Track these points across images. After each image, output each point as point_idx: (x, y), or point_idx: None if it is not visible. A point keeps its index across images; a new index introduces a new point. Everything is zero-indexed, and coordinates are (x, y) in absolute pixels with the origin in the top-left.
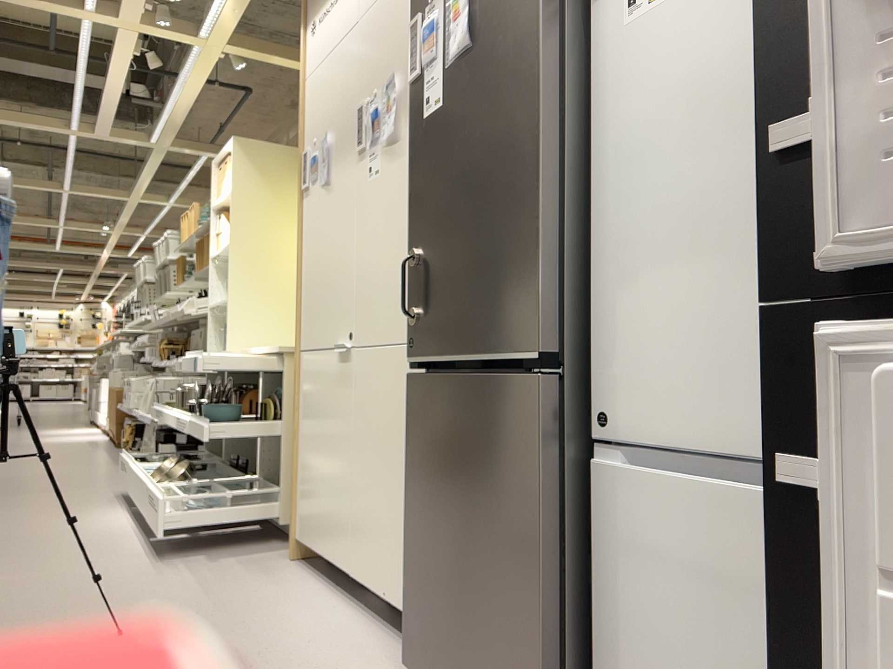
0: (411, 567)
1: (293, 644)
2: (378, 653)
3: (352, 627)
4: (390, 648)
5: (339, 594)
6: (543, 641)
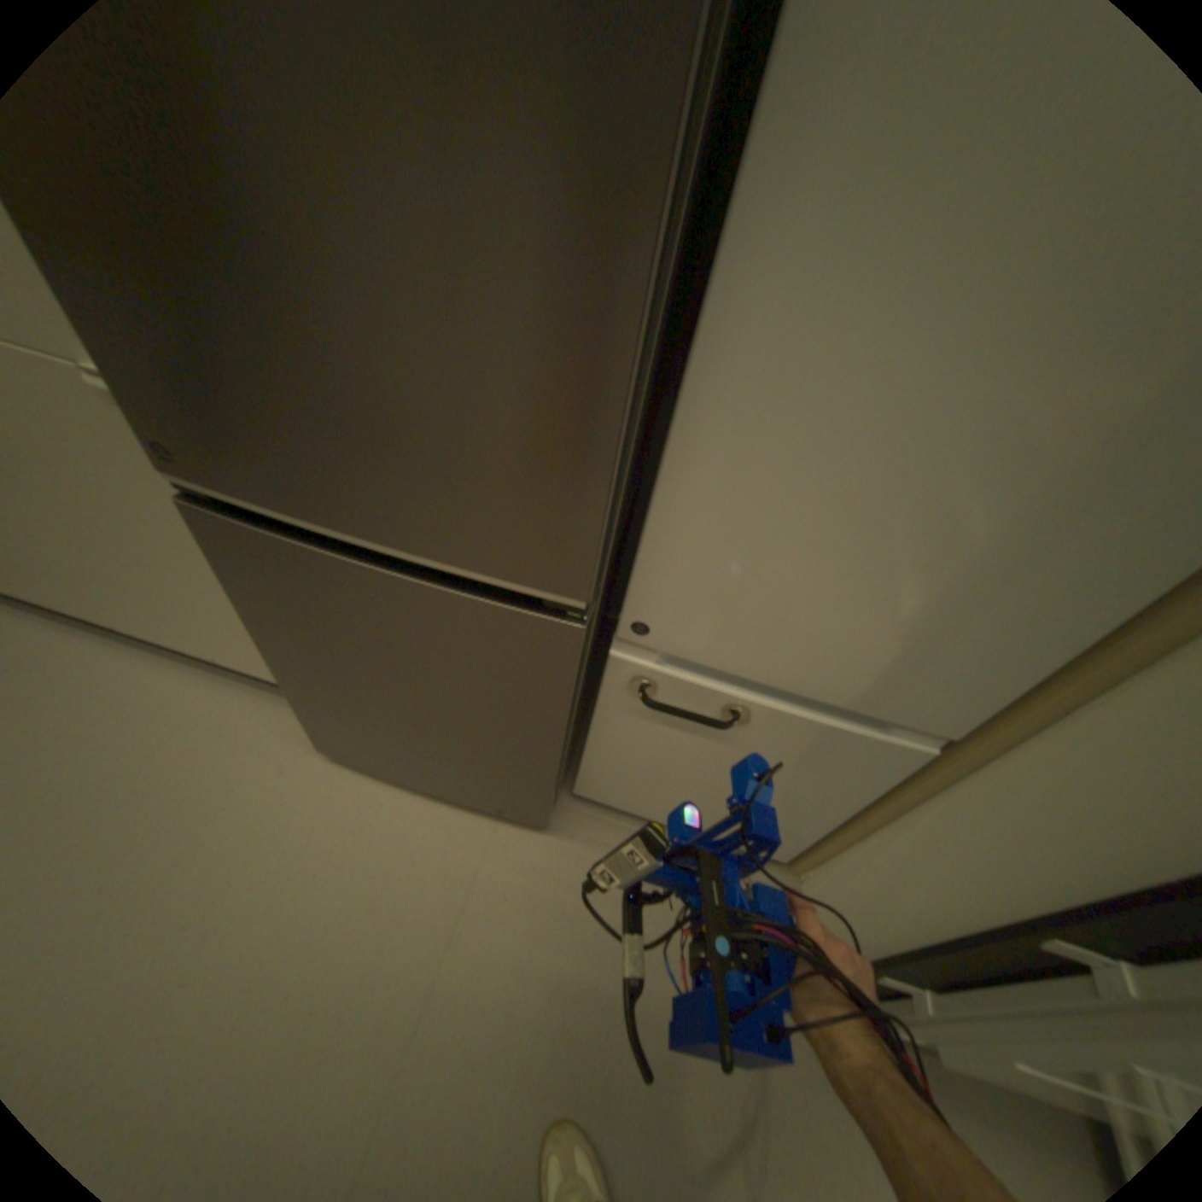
0: (298, 693)
1: (122, 771)
2: (254, 724)
3: (178, 695)
4: (259, 707)
5: (99, 637)
6: (548, 777)
